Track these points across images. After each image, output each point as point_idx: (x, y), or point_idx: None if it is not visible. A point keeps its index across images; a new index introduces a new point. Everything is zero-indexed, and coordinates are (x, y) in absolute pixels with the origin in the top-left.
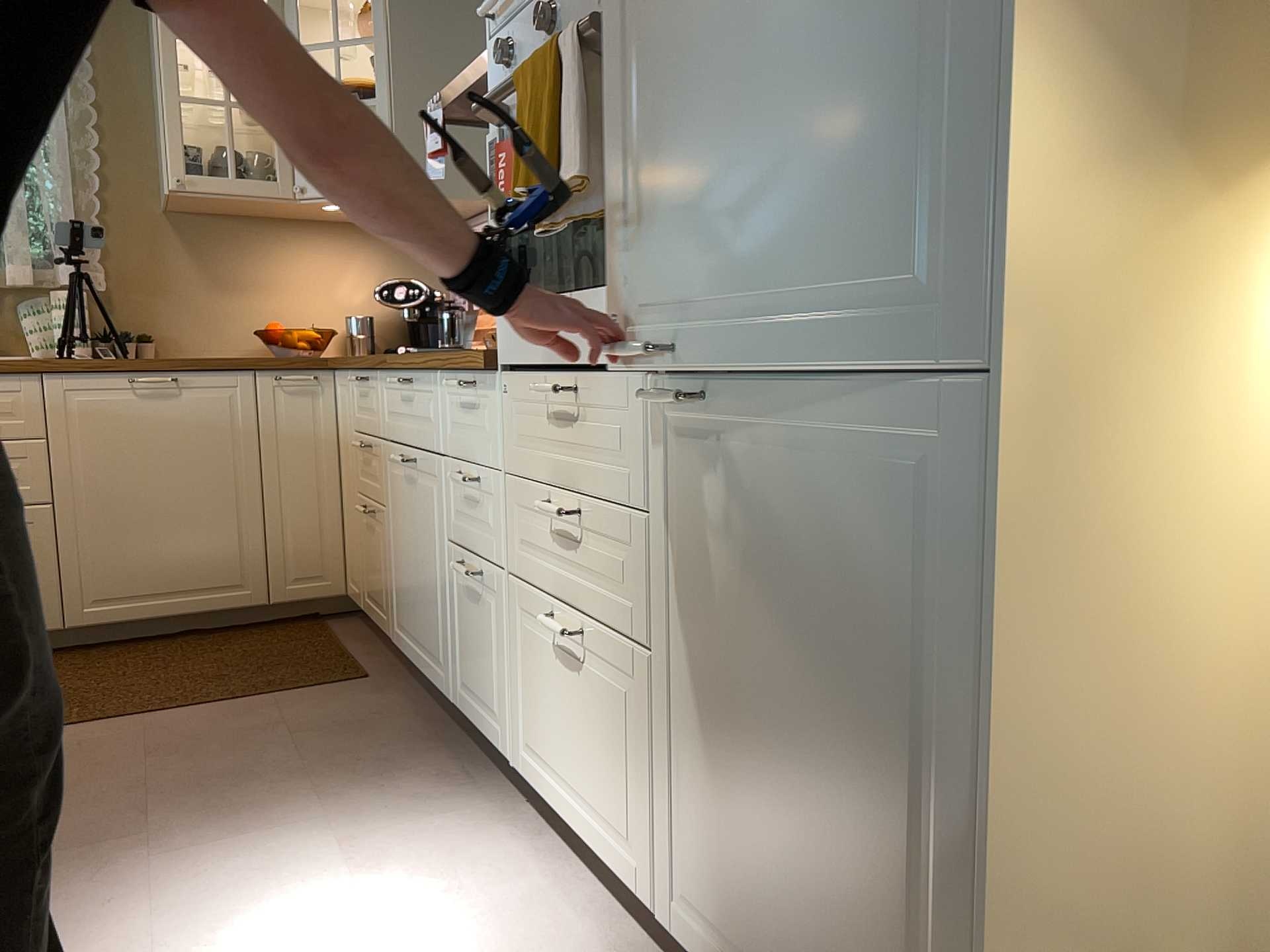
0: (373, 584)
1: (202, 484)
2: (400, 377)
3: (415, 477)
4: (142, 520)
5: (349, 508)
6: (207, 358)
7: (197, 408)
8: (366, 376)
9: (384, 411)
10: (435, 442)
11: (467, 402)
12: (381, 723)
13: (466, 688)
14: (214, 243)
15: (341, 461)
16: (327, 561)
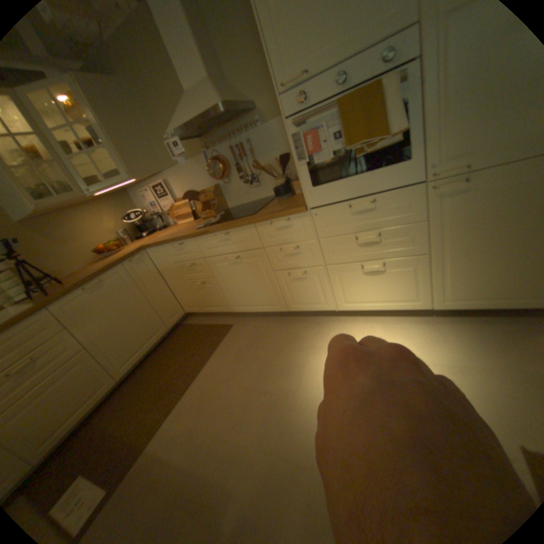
0: (209, 302)
1: (129, 308)
2: (215, 234)
3: (239, 261)
4: (117, 331)
5: (177, 287)
6: (74, 270)
7: (111, 285)
8: (180, 242)
9: (202, 249)
10: (255, 245)
11: (280, 226)
12: (263, 329)
13: (297, 303)
14: (46, 226)
15: (164, 276)
16: (175, 306)
